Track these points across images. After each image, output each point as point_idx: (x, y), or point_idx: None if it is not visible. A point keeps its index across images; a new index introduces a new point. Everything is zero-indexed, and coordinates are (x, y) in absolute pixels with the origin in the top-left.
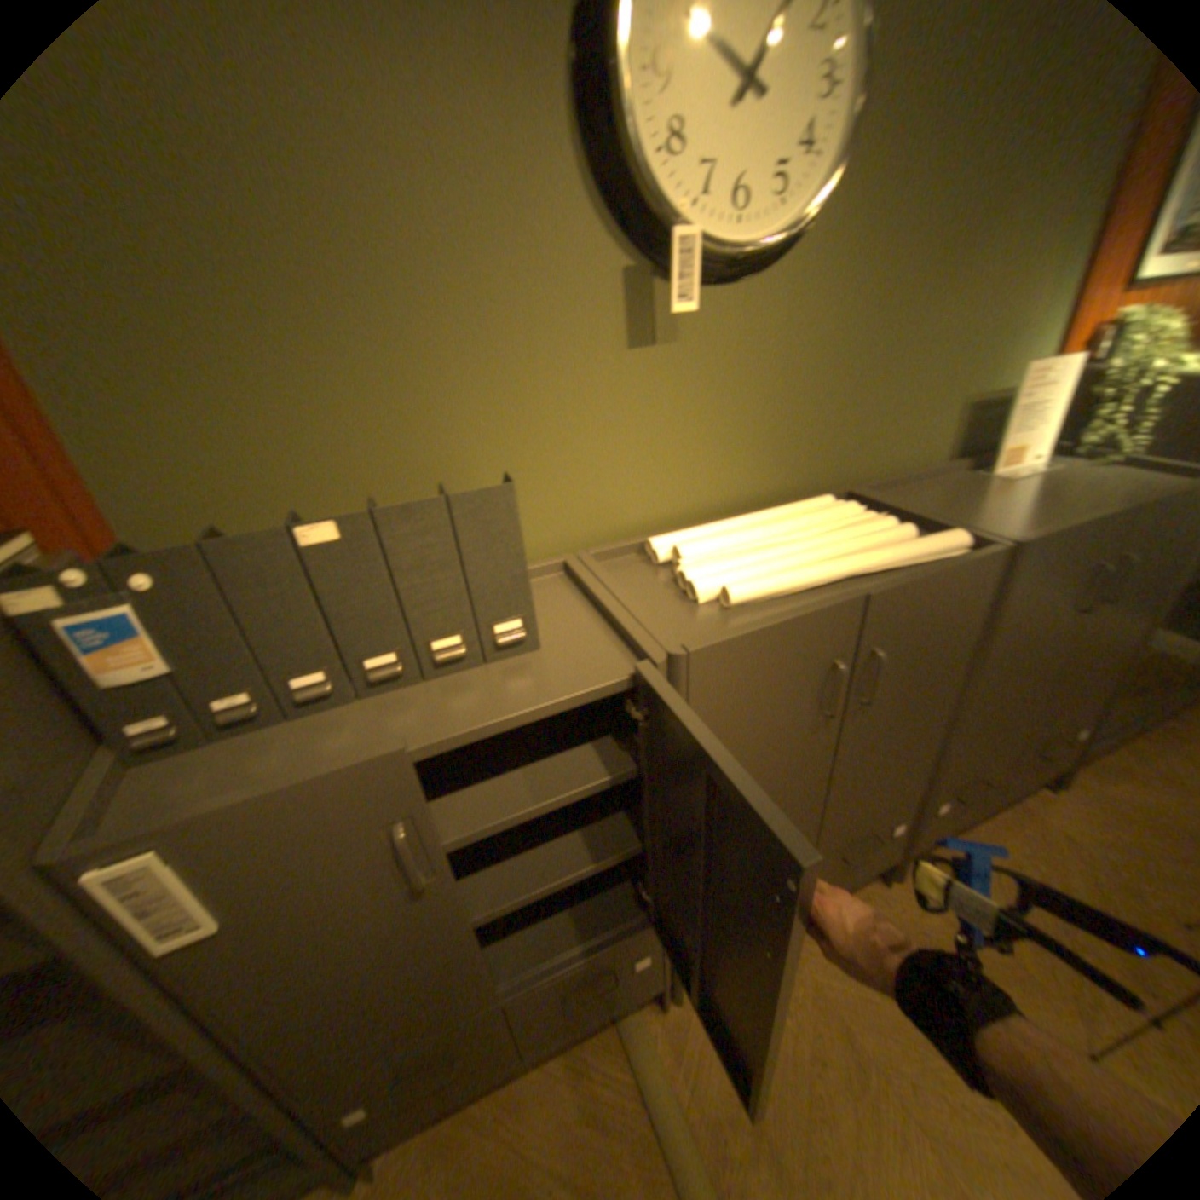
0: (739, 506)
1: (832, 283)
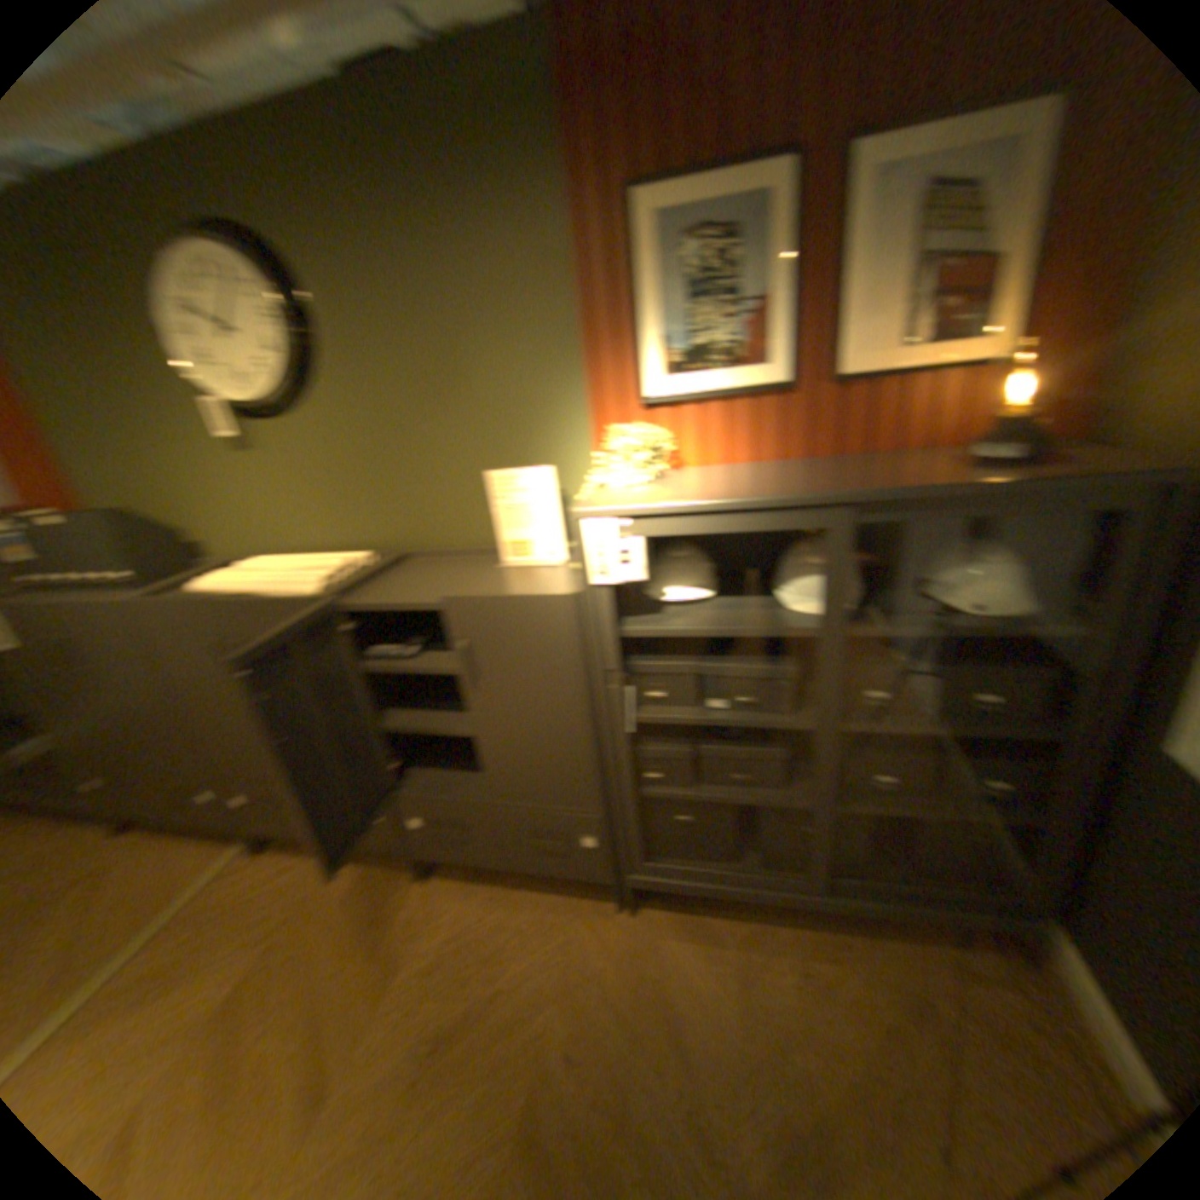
0: (324, 550)
1: (332, 414)
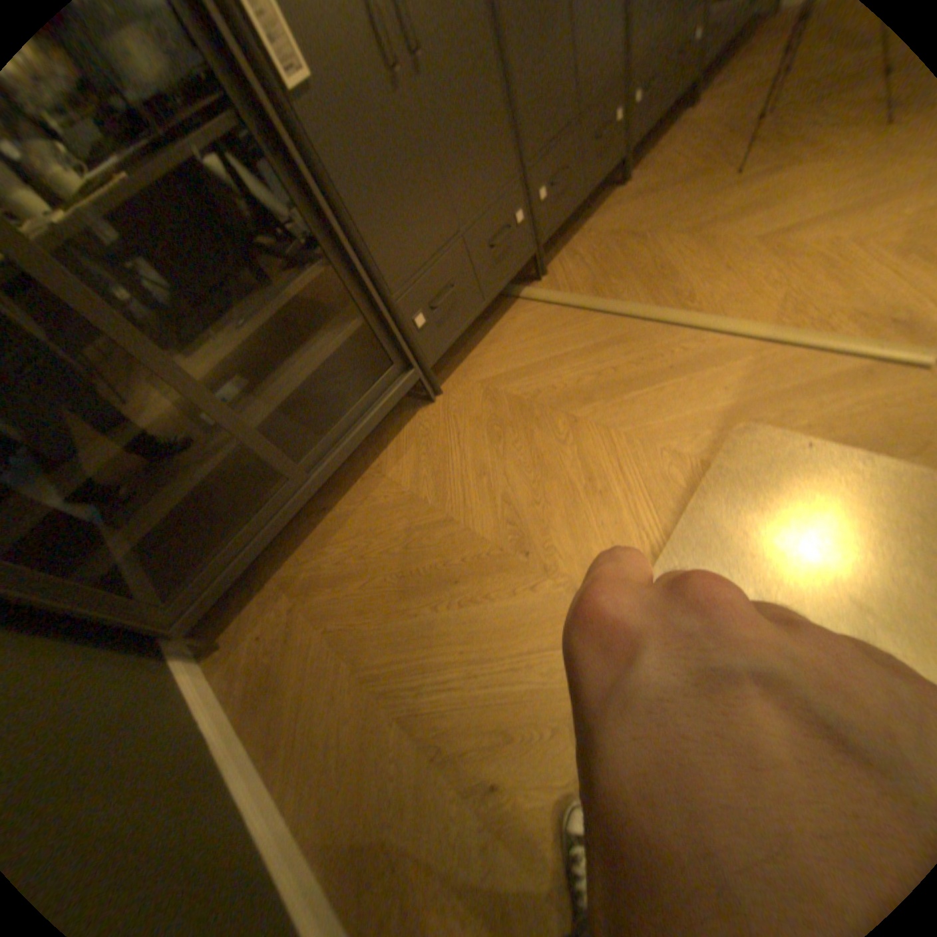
0: None
1: None
